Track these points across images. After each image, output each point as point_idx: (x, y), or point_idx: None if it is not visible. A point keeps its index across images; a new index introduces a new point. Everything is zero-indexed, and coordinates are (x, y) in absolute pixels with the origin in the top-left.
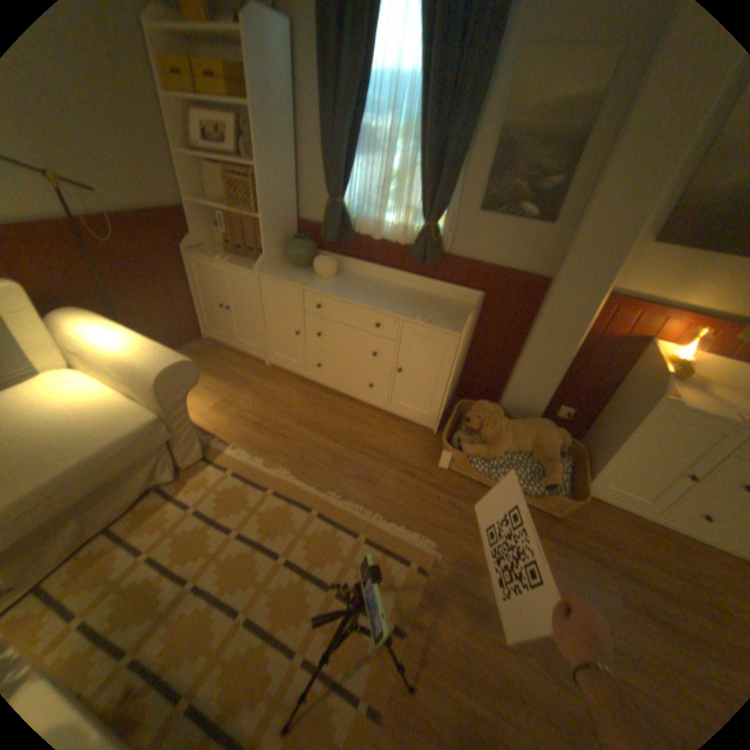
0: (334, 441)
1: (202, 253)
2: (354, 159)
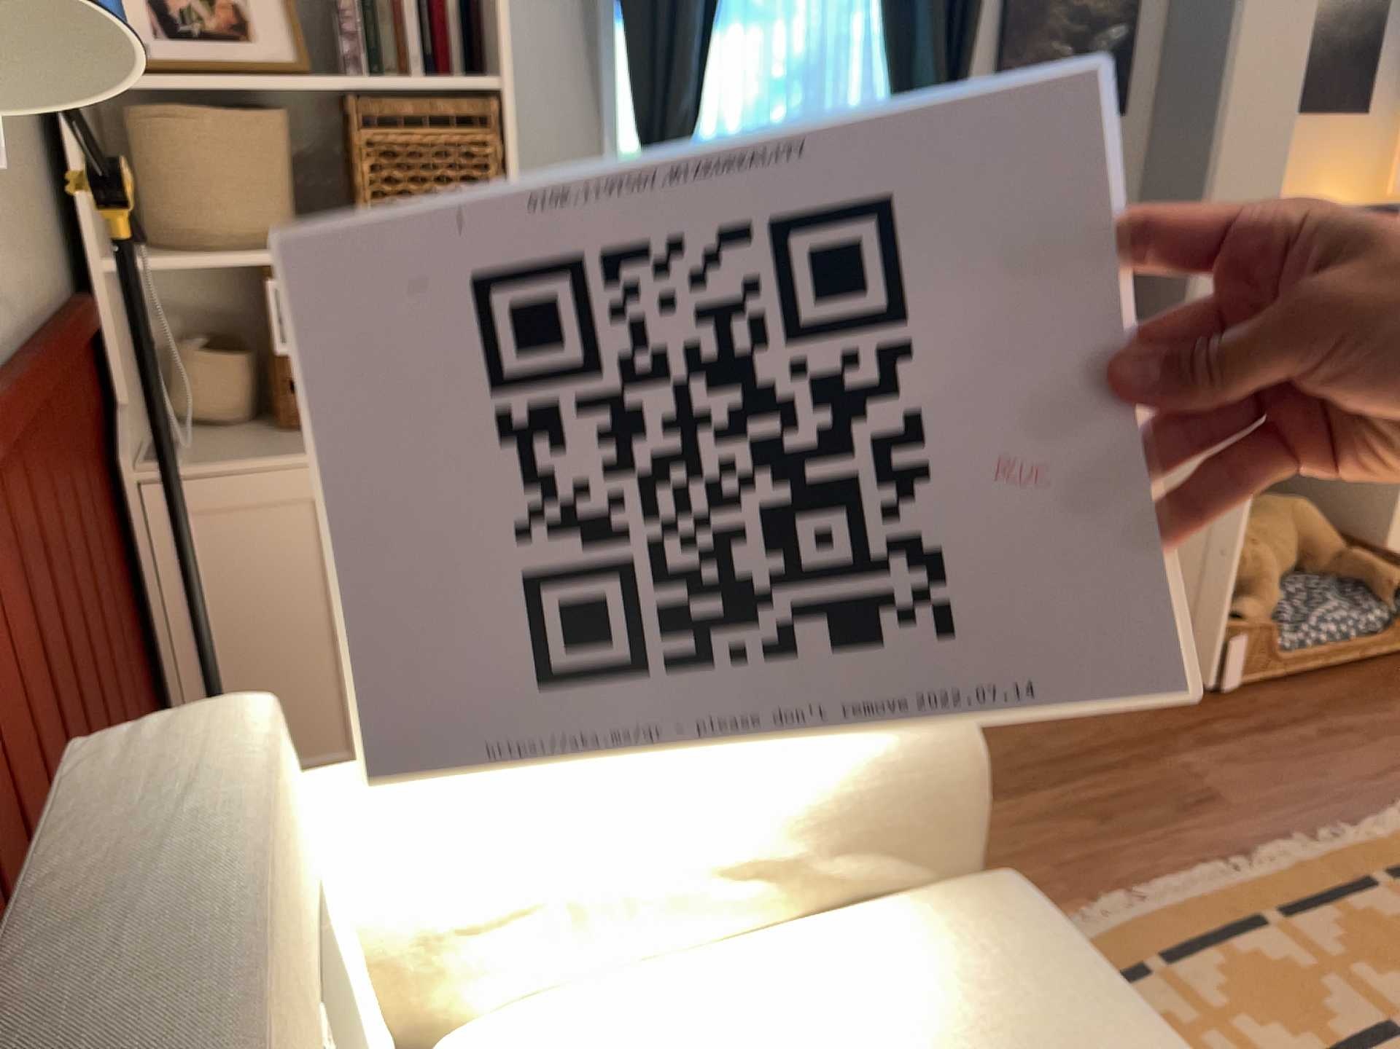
0: (1020, 789)
1: (219, 456)
2: (713, 38)
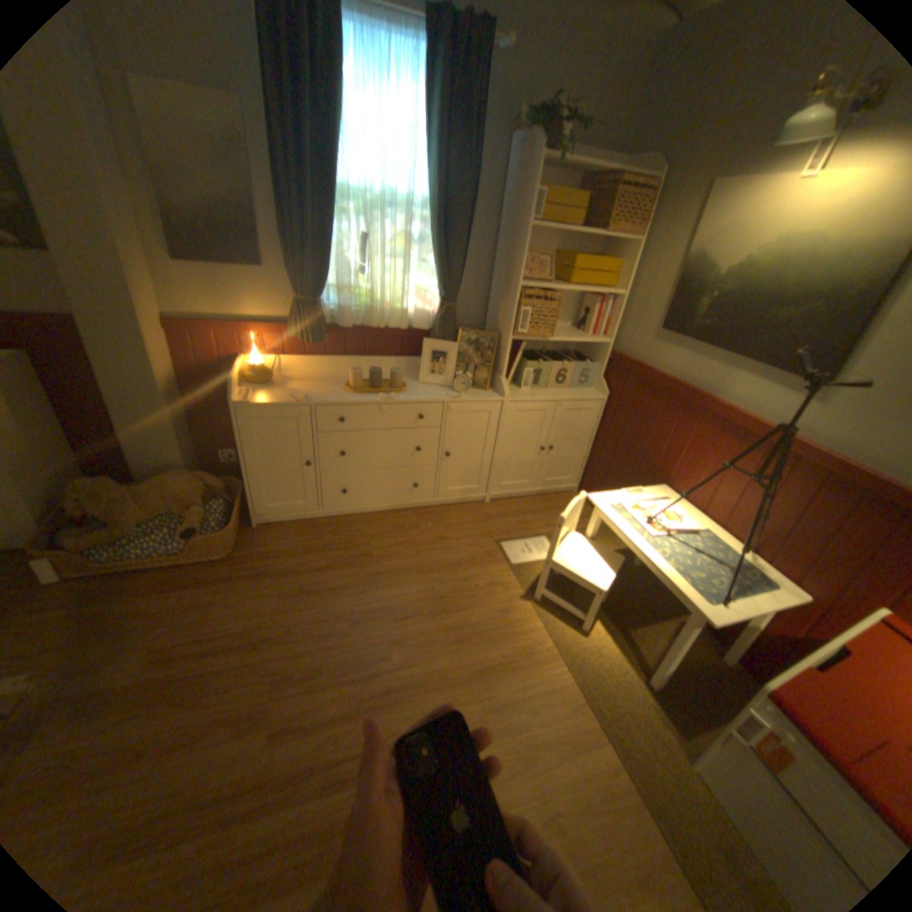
0: None
1: None
2: None
